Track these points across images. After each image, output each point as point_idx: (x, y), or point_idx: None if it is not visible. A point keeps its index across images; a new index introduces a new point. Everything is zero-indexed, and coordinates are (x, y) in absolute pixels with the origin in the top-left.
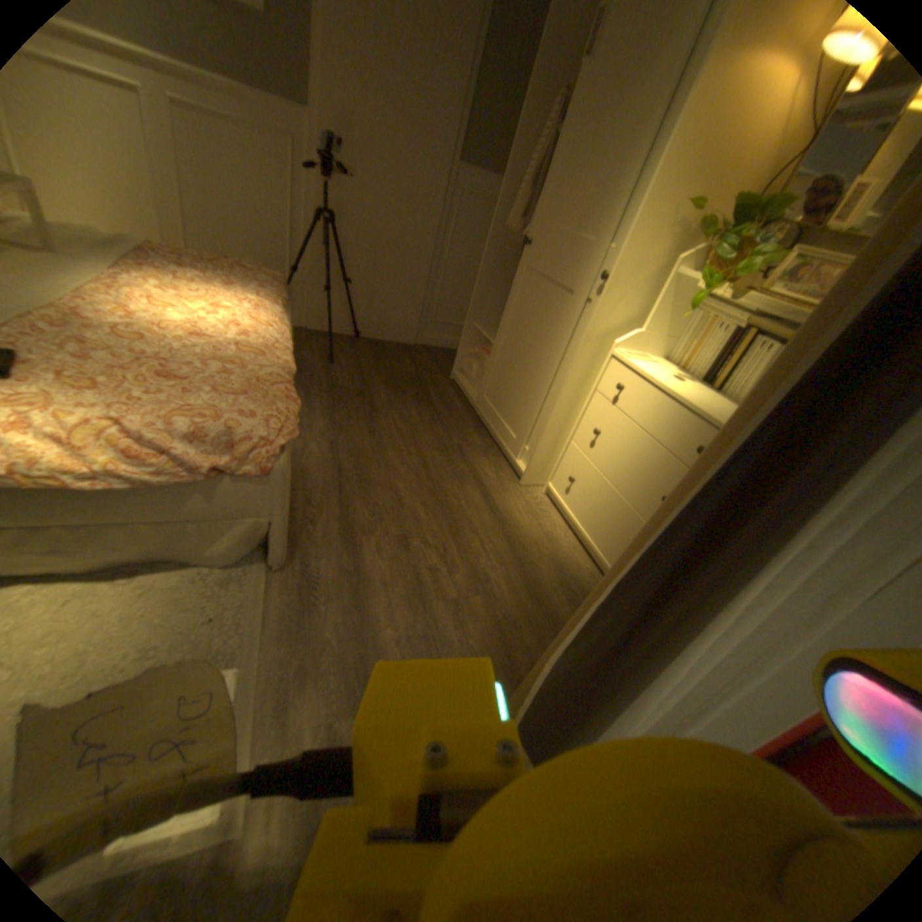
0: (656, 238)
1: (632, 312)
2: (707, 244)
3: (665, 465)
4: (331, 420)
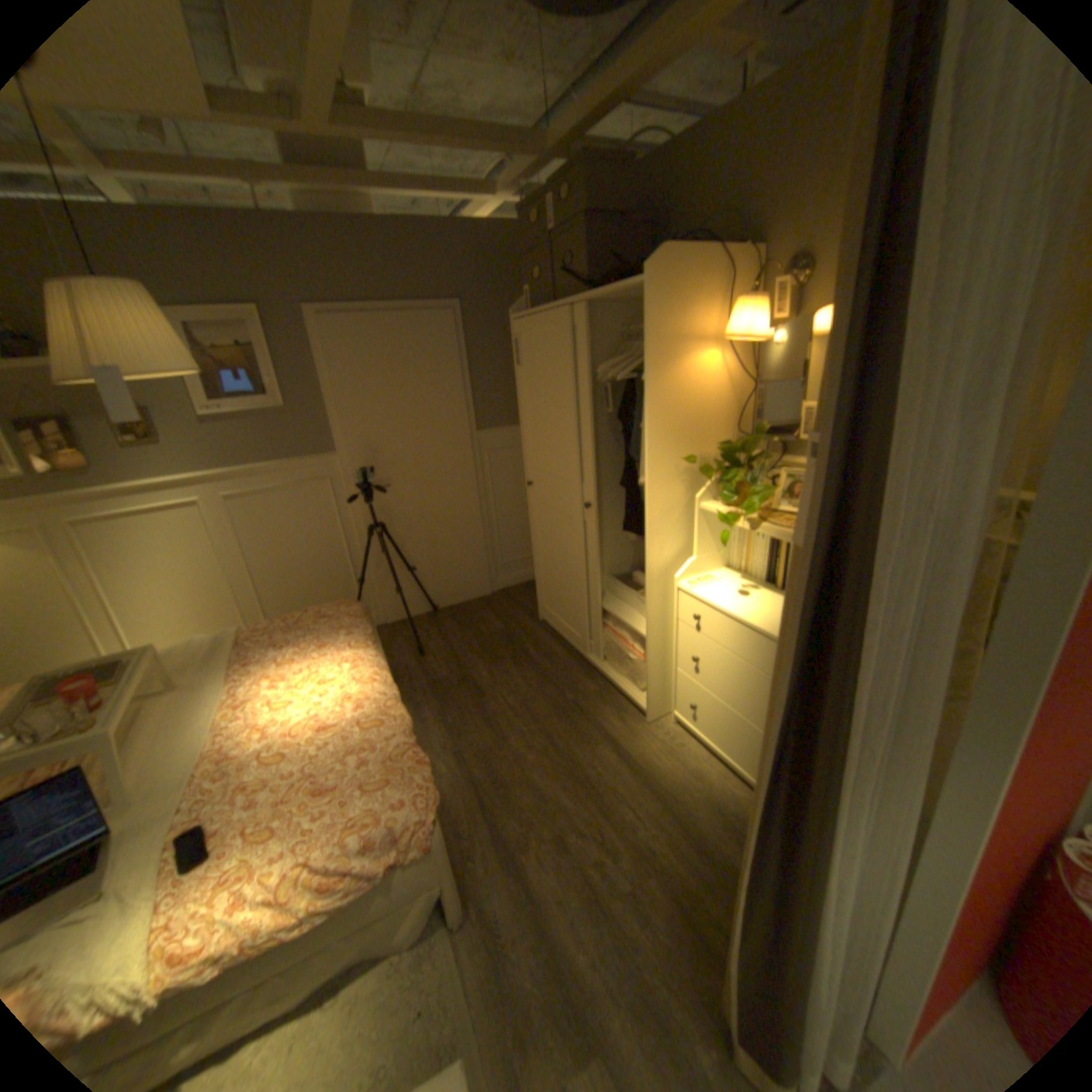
0: (670, 492)
1: (679, 546)
2: (714, 479)
3: (765, 686)
4: (446, 727)
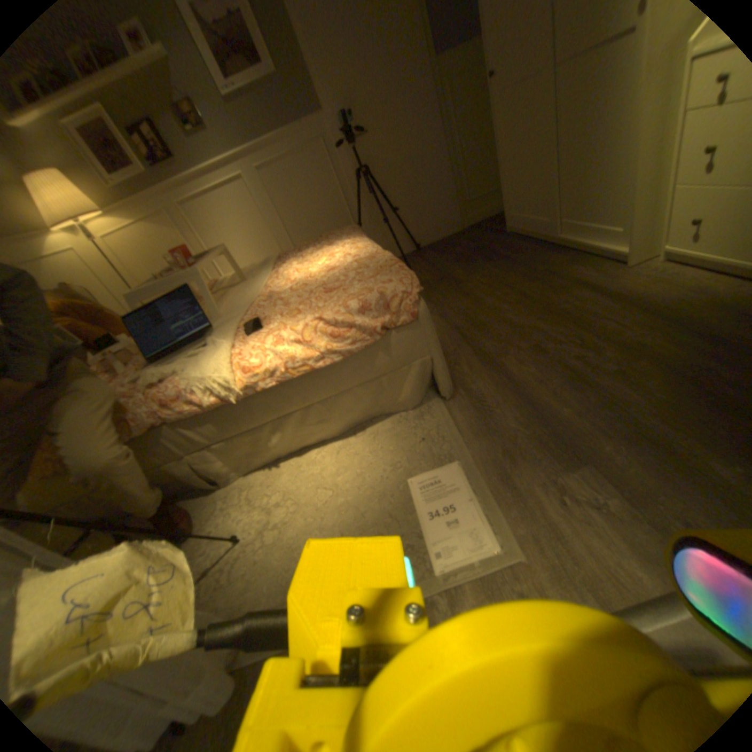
0: None
1: None
2: None
3: None
4: (433, 303)
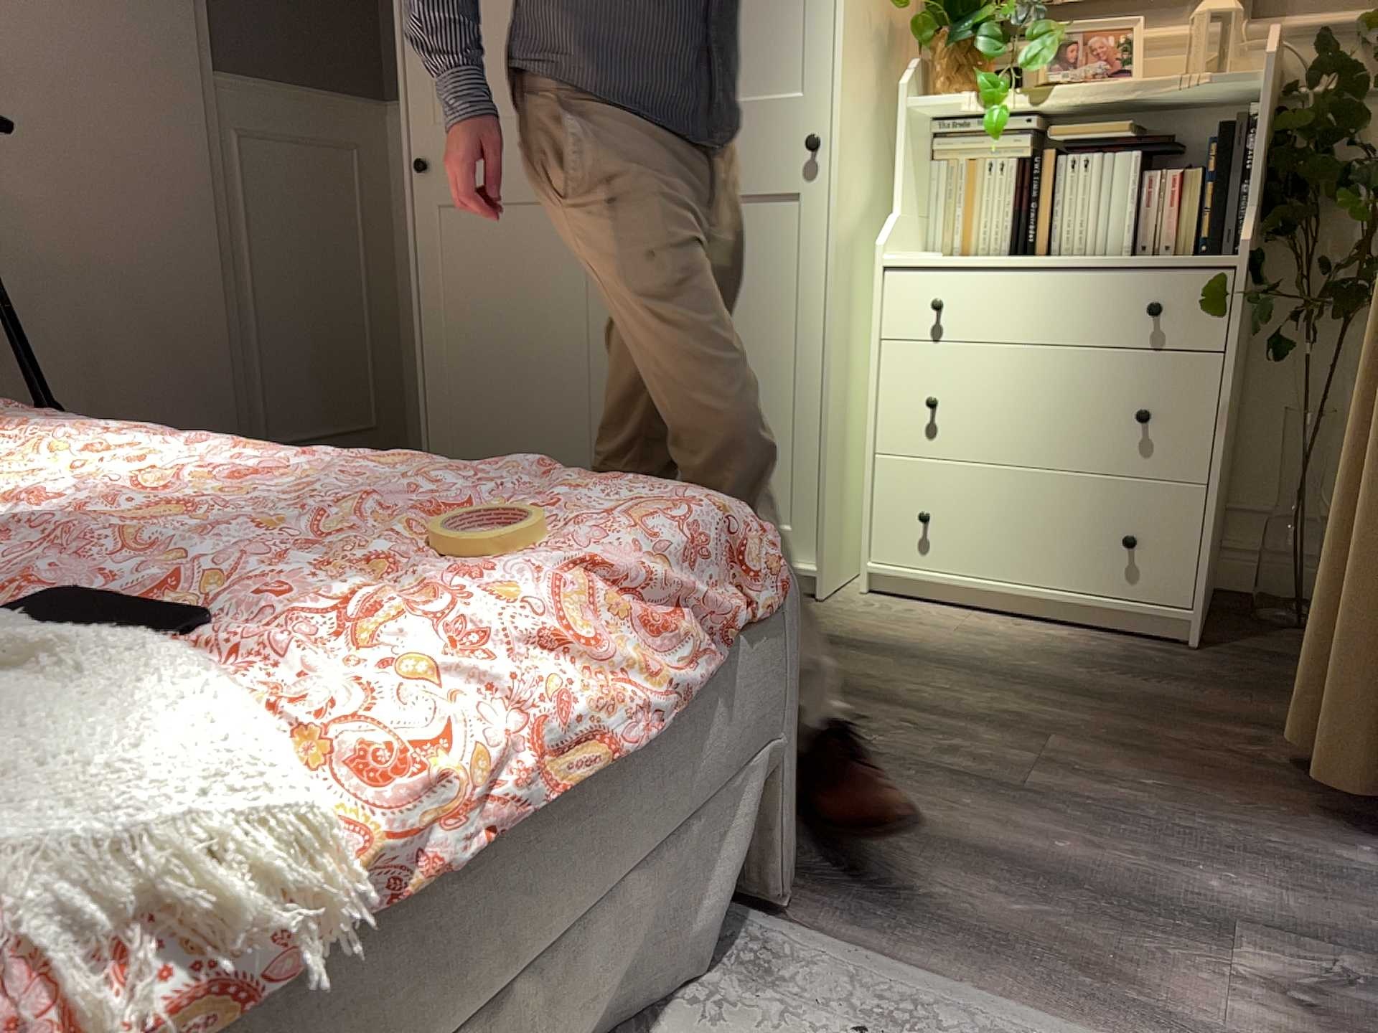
0: (861, 67)
1: (865, 195)
2: (917, 61)
3: (1102, 375)
4: None
